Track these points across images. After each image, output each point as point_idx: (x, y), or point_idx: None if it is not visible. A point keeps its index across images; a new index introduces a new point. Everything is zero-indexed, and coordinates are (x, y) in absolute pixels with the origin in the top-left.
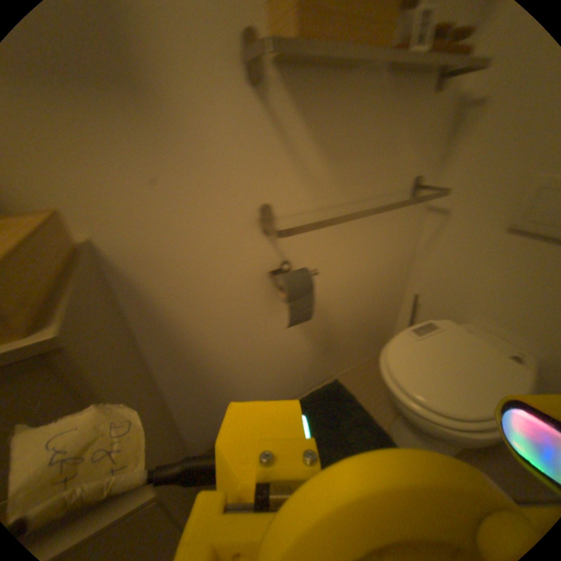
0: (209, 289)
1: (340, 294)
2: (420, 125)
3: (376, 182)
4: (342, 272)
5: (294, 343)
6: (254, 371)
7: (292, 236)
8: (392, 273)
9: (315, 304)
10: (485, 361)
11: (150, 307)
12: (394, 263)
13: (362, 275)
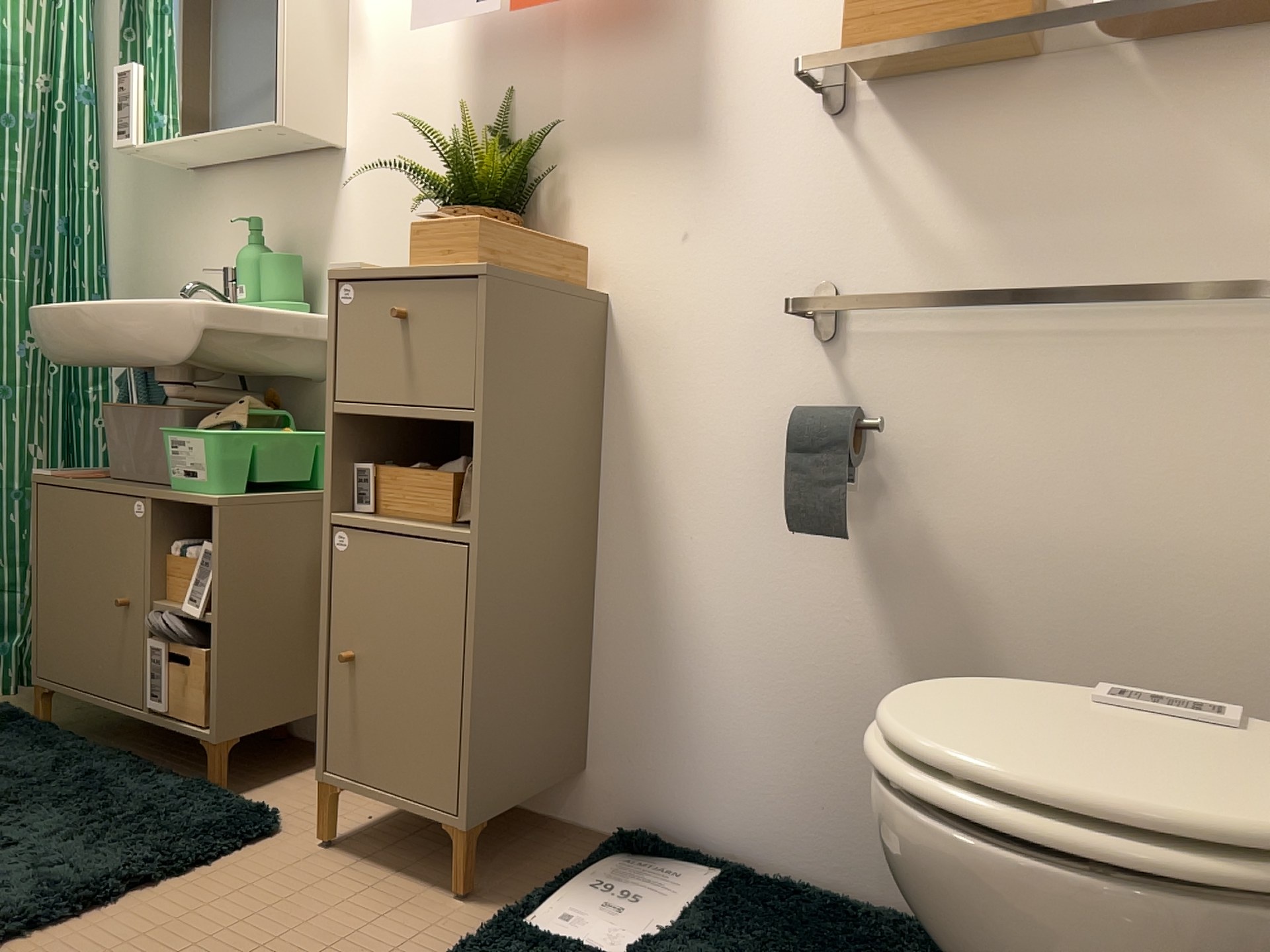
0: (701, 410)
1: (1002, 565)
2: (1265, 141)
3: (1109, 272)
4: (1007, 494)
5: (847, 647)
6: (740, 660)
7: (864, 355)
8: (1254, 593)
9: (915, 556)
10: (1182, 756)
11: (625, 407)
12: (1257, 553)
13: (1090, 538)
